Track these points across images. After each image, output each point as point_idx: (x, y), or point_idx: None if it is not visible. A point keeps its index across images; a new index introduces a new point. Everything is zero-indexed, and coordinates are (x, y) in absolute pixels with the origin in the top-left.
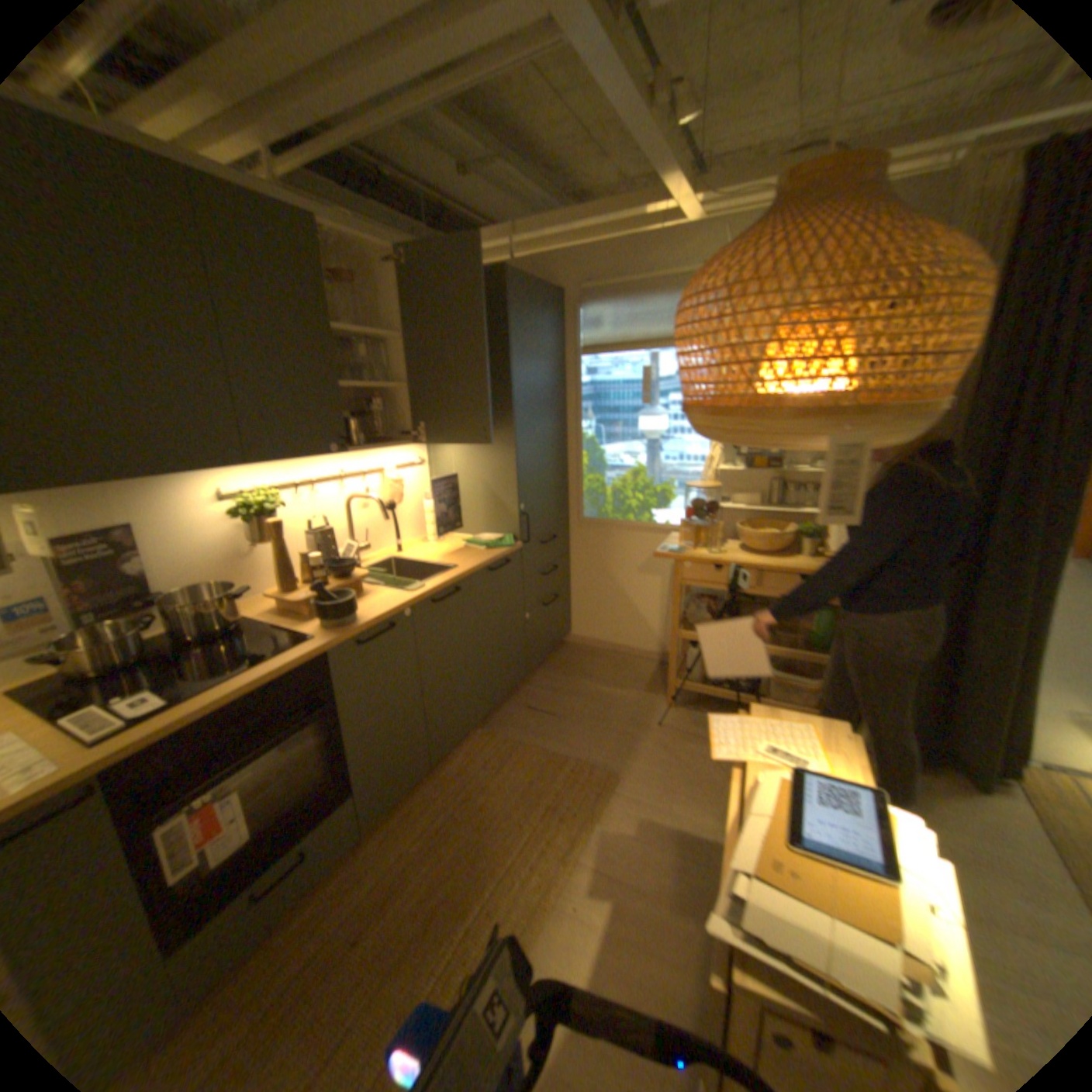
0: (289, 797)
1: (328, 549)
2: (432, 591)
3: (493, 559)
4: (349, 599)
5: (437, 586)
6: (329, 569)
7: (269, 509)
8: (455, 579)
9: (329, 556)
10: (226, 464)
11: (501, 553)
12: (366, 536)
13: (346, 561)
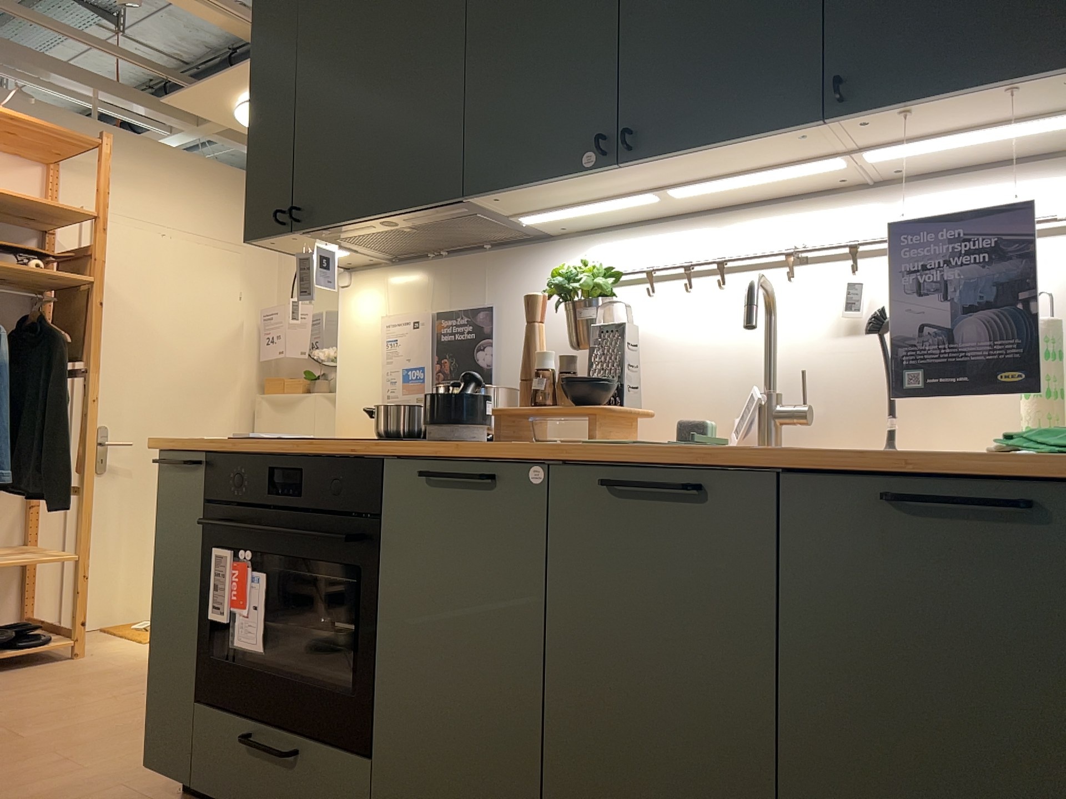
0: (341, 675)
1: (621, 363)
2: (608, 455)
3: (919, 464)
4: (458, 403)
5: (646, 456)
6: (568, 386)
7: (601, 295)
8: (698, 457)
9: (623, 379)
10: (470, 202)
11: (1020, 465)
12: (804, 388)
13: (605, 382)
